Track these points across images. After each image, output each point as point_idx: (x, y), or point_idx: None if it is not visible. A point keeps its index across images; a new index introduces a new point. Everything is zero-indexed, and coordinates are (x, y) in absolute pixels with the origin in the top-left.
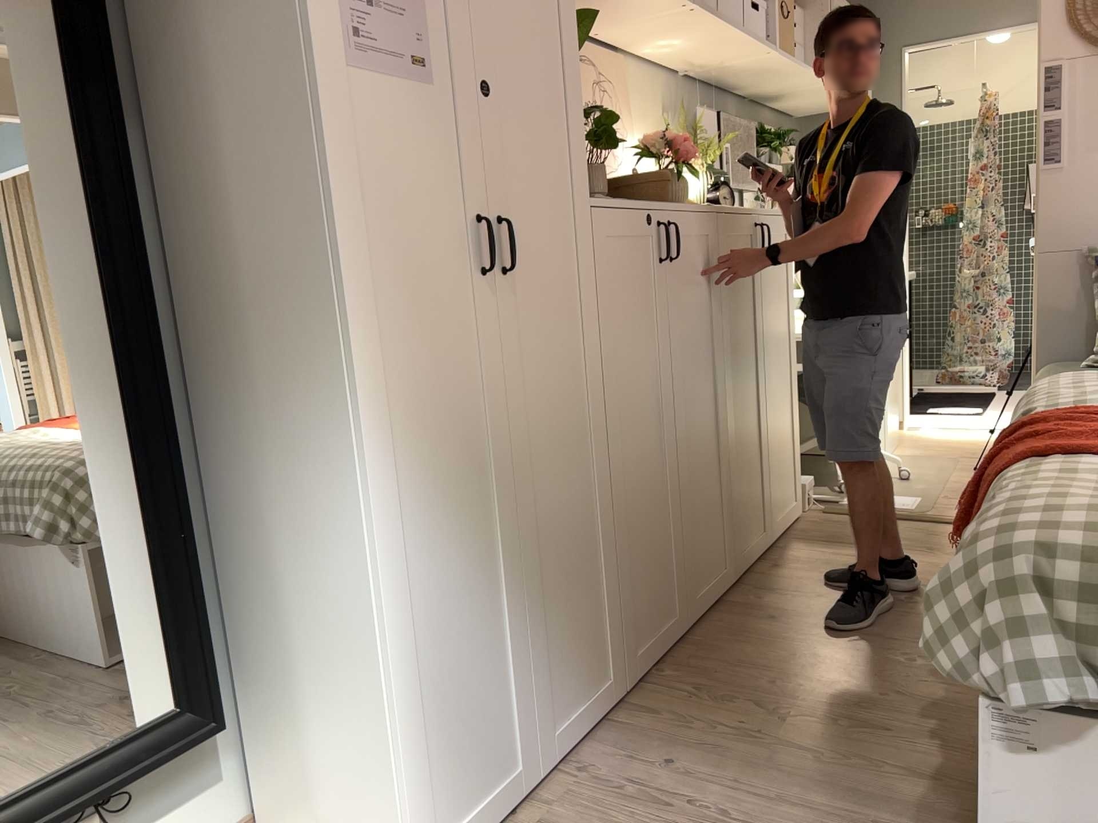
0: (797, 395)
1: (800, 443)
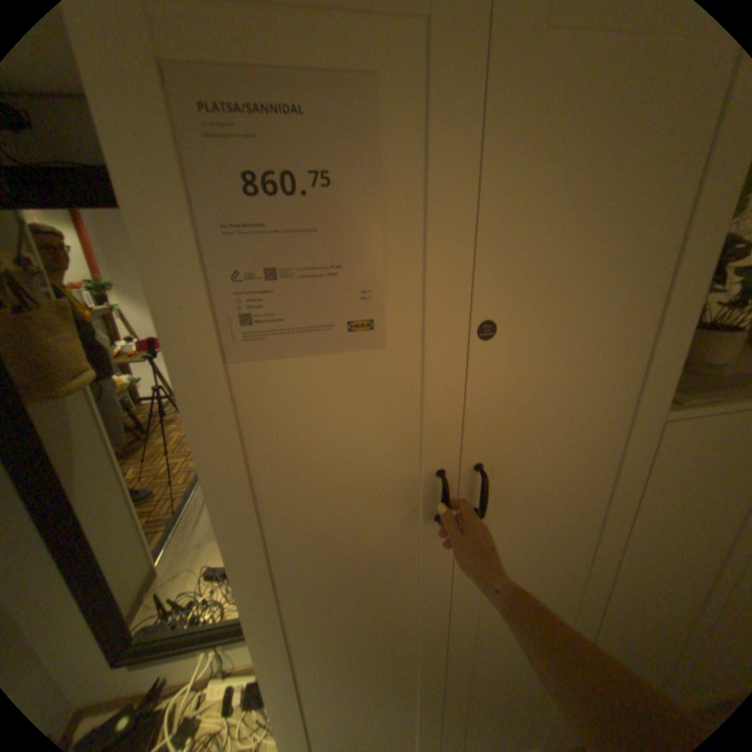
0: None
1: None
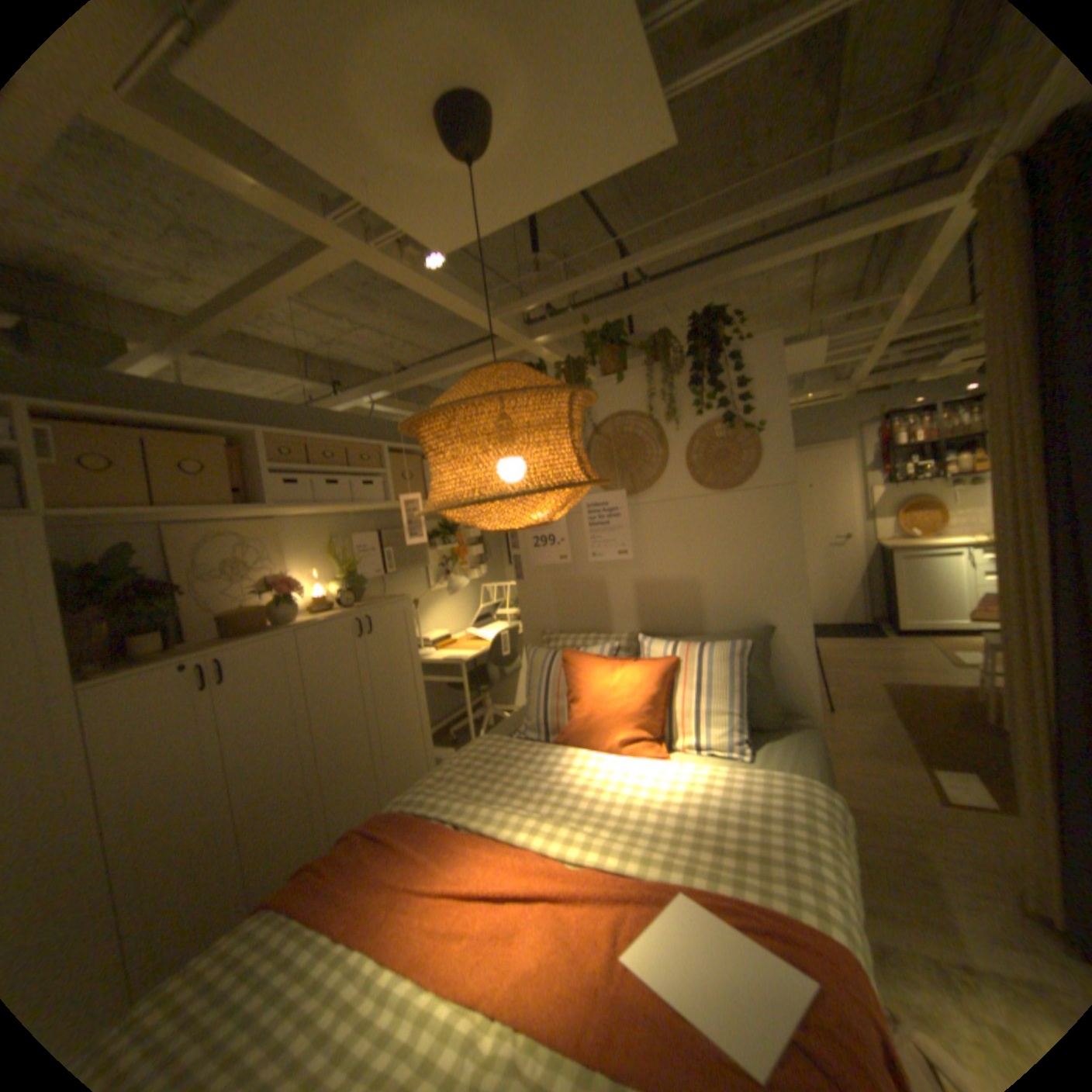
0: (422, 705)
1: (428, 735)
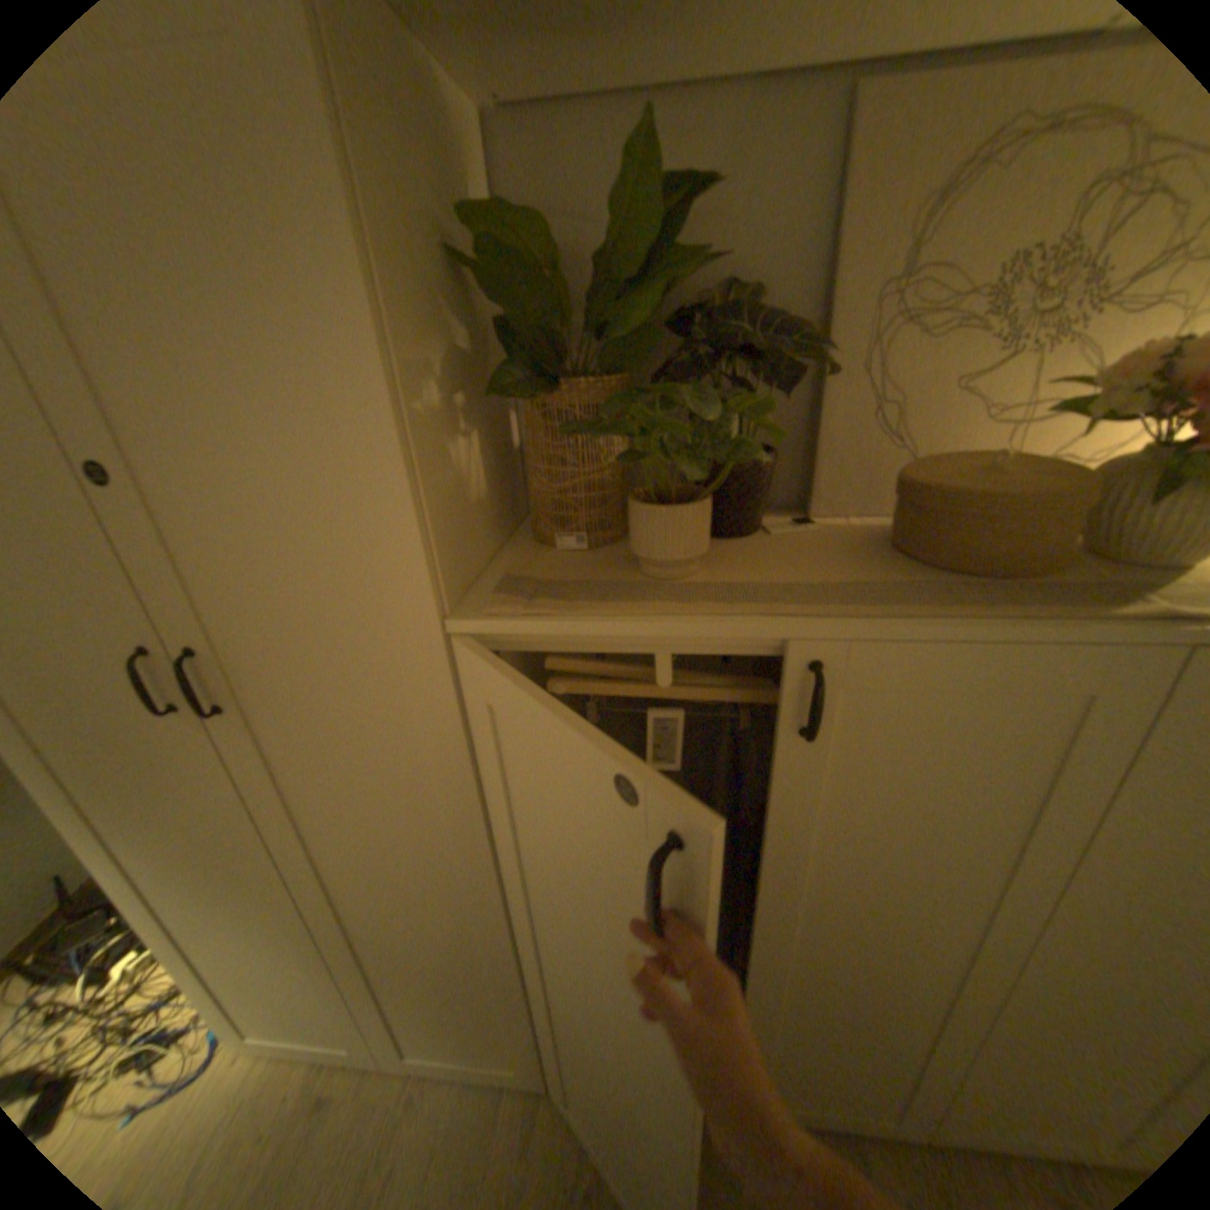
0: None
1: None
